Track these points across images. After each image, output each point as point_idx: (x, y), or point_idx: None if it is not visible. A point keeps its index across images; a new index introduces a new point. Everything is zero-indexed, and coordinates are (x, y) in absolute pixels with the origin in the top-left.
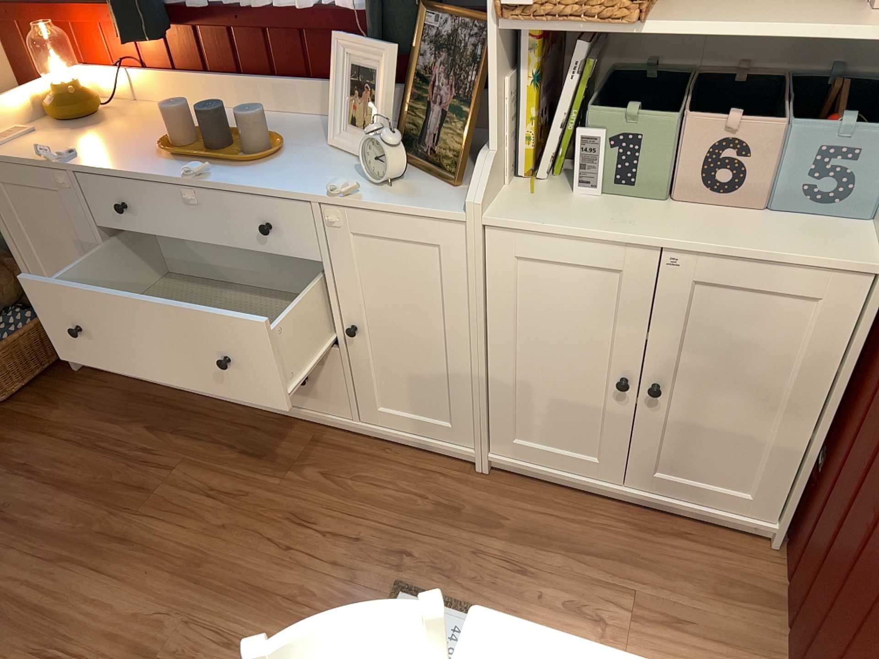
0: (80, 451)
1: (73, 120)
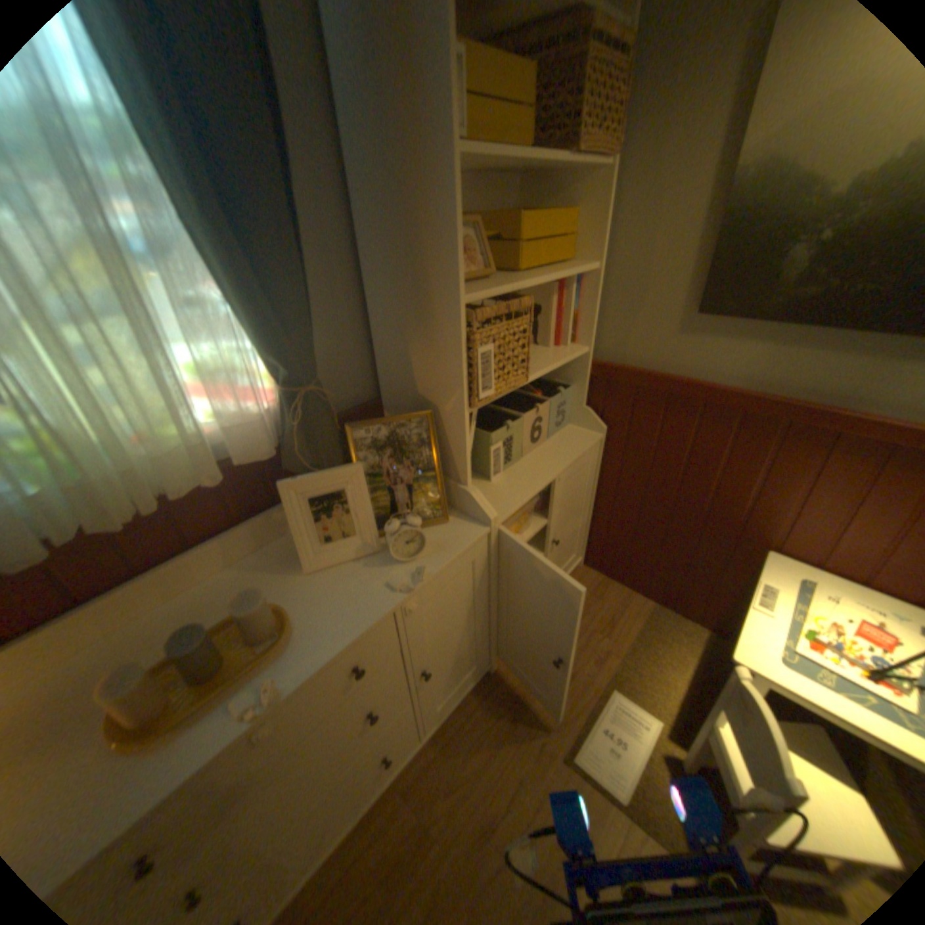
0: None
1: None
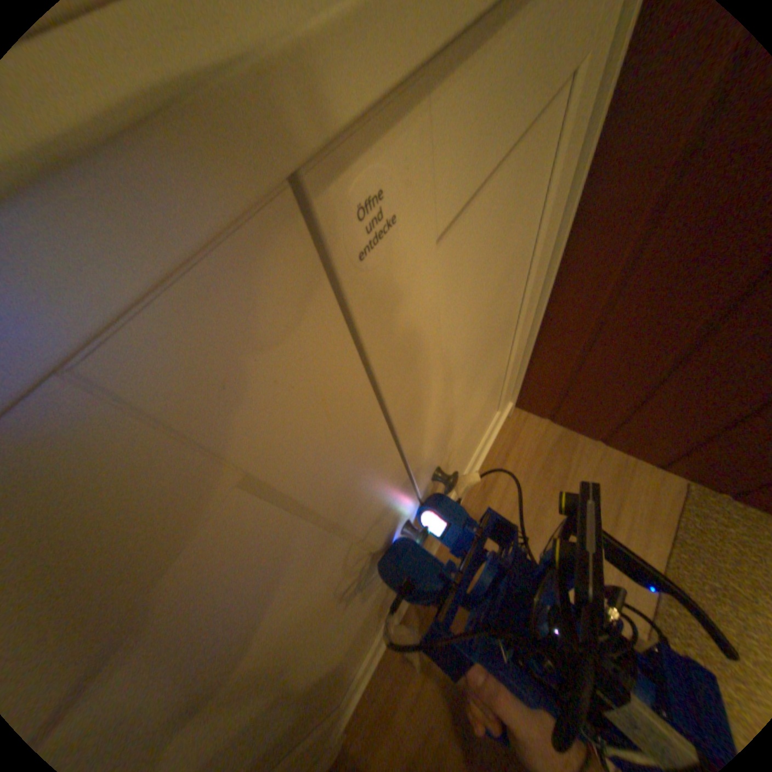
0: None
1: None
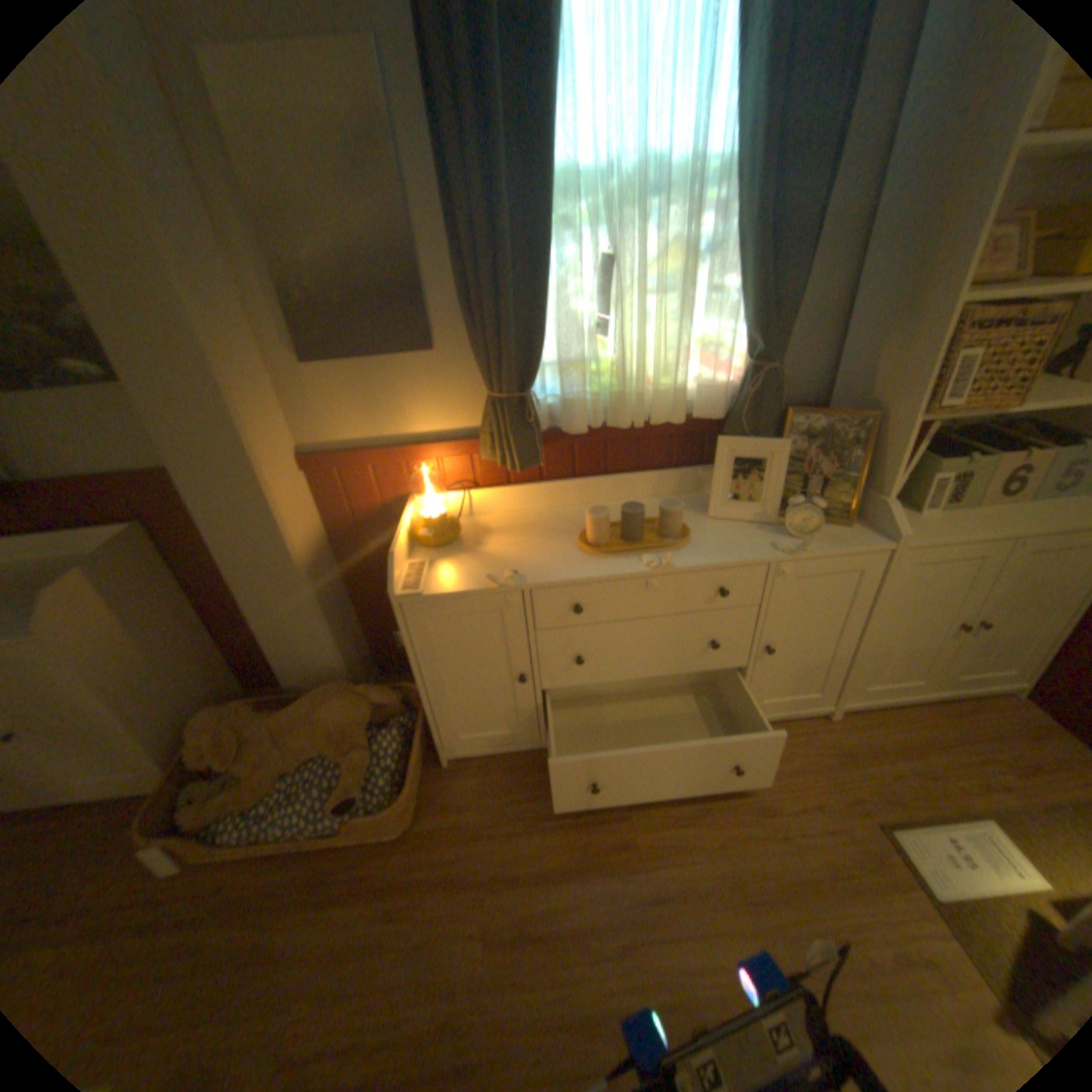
0: (526, 847)
1: (445, 540)
